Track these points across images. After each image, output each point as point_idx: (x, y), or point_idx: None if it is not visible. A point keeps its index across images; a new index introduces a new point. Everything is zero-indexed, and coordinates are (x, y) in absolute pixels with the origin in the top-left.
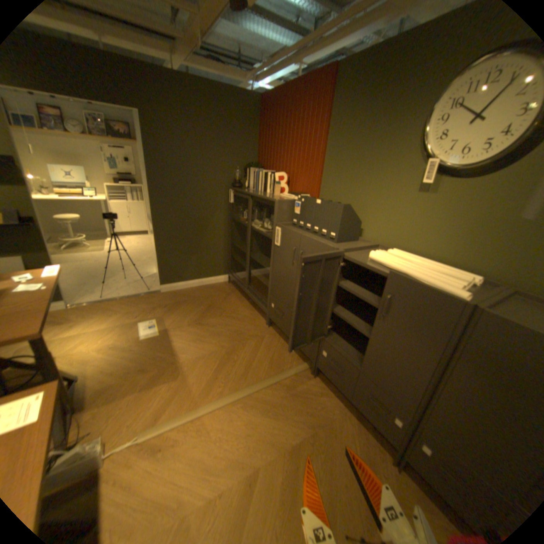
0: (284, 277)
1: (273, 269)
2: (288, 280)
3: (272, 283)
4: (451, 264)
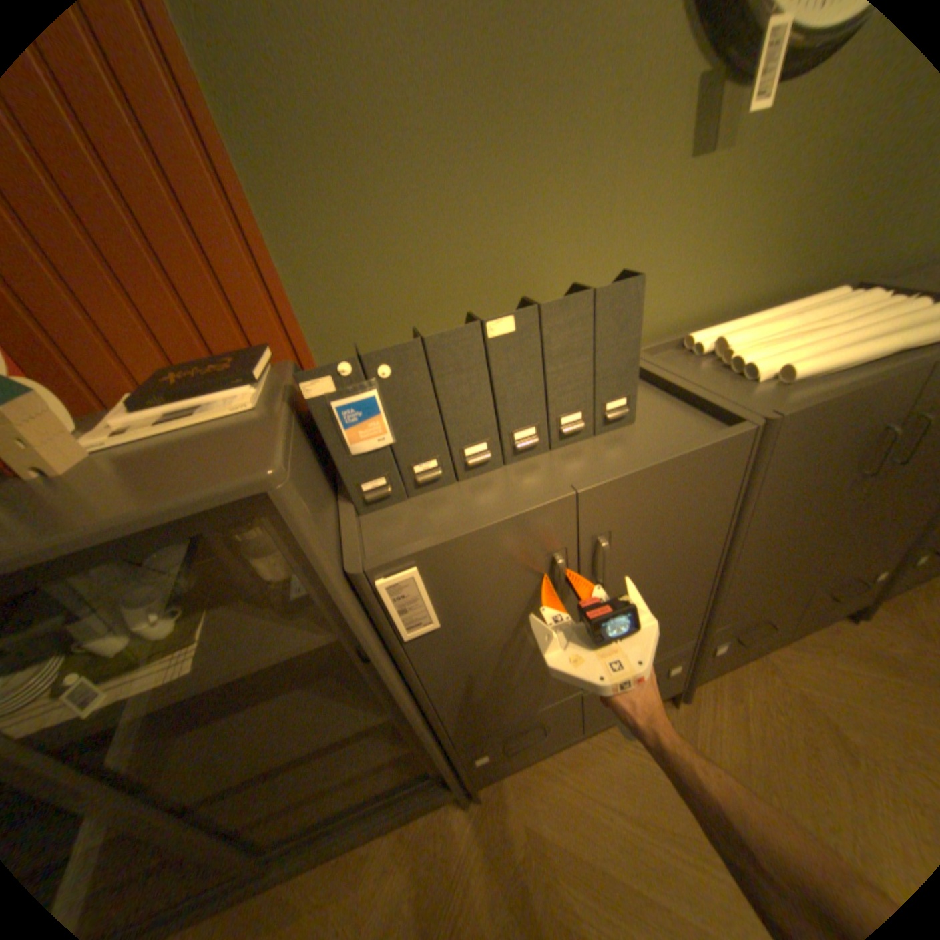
0: (517, 669)
1: (434, 704)
2: (538, 660)
3: (447, 732)
4: (768, 301)
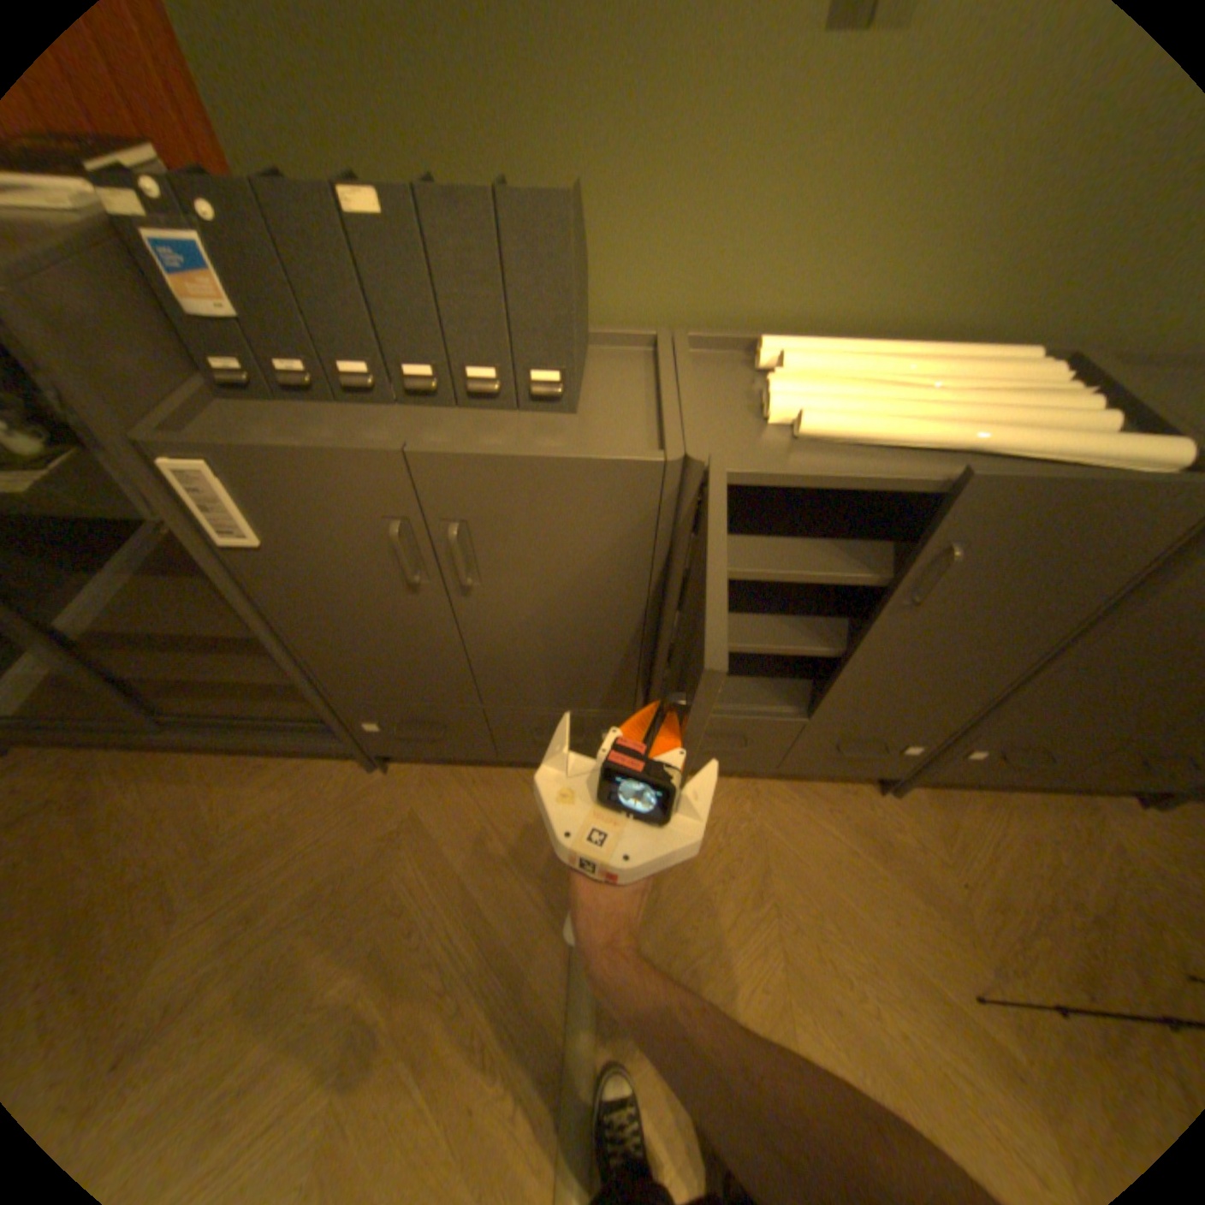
0: (385, 641)
1: (289, 637)
2: (411, 642)
3: (317, 676)
4: (925, 331)
